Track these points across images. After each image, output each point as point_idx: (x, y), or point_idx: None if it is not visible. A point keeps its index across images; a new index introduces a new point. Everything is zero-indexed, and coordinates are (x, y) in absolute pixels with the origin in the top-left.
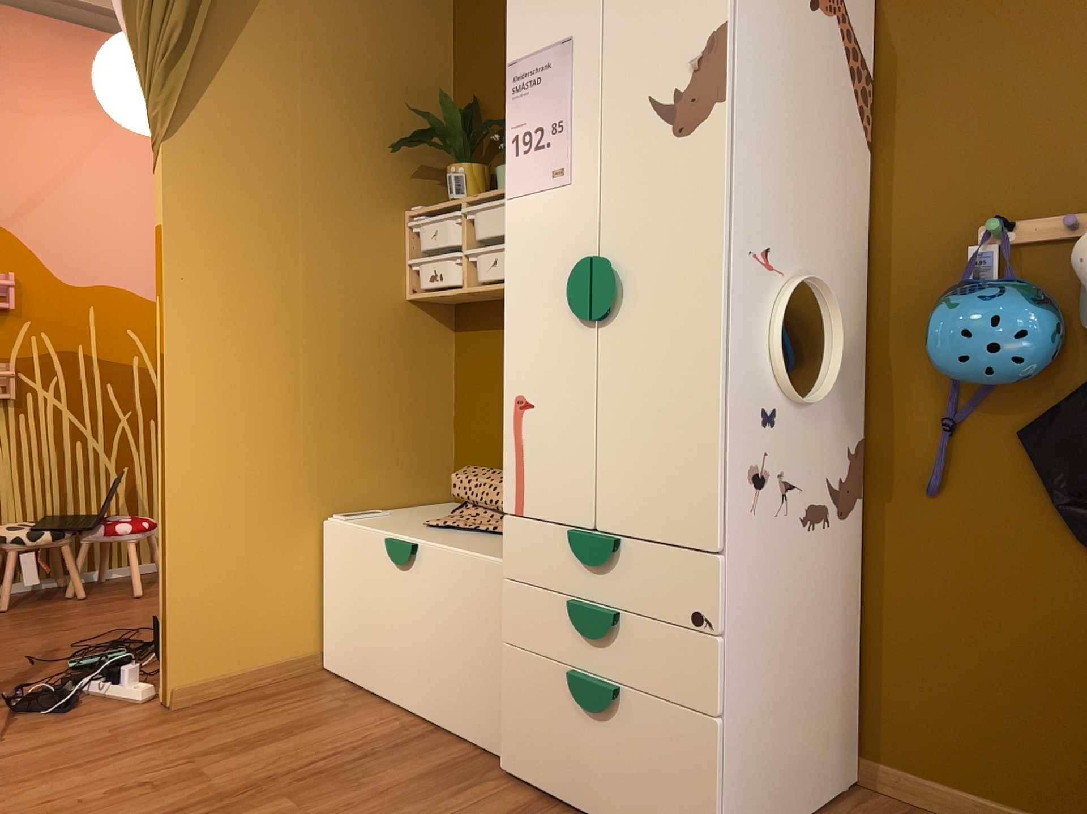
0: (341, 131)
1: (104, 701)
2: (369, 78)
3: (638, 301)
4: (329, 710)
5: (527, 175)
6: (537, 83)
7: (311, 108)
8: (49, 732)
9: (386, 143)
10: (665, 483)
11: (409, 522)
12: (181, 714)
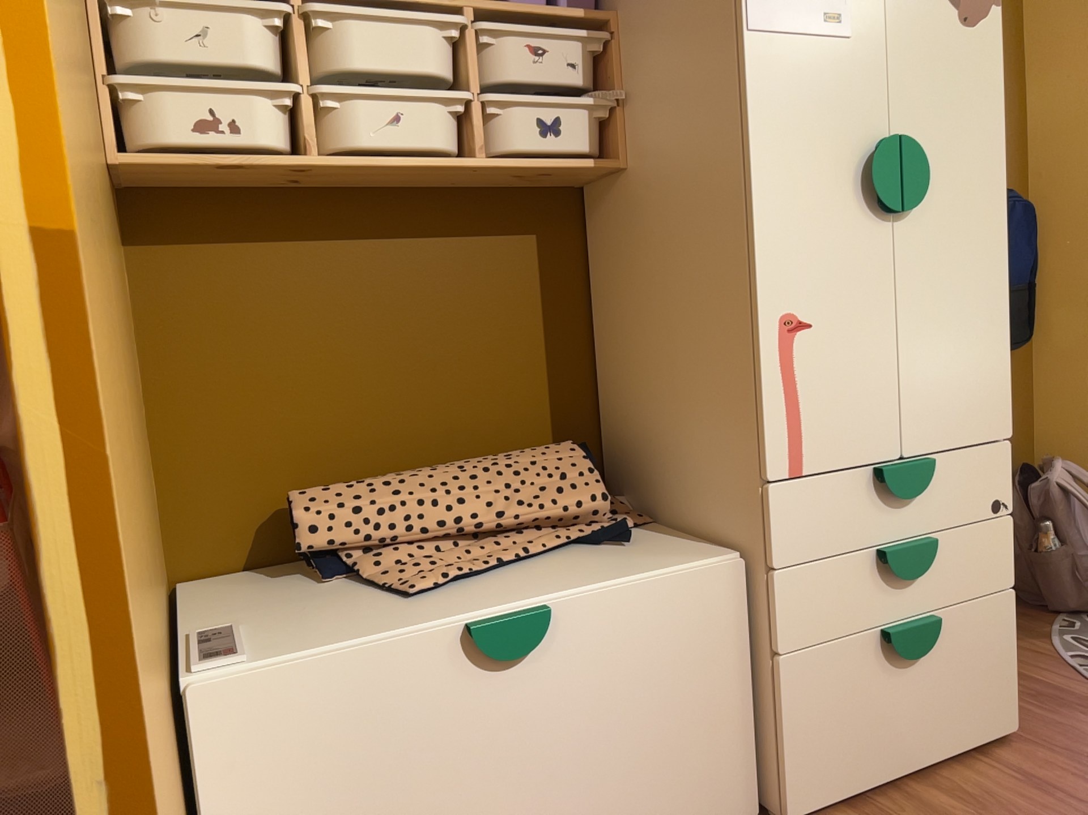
0: None
1: None
2: None
3: (934, 195)
4: None
5: (784, 7)
6: None
7: None
8: None
9: None
10: (968, 384)
11: (341, 610)
12: None
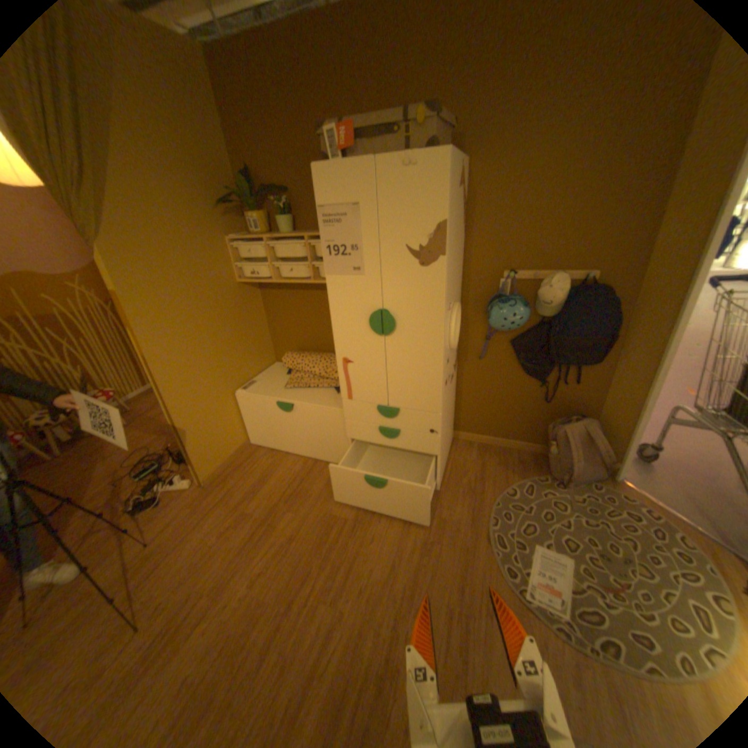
0: (181, 201)
1: (170, 494)
2: (184, 161)
3: (403, 330)
4: (270, 465)
5: (337, 267)
6: (338, 222)
7: (161, 191)
8: (161, 519)
9: (205, 200)
10: (417, 393)
11: (274, 386)
12: (211, 488)
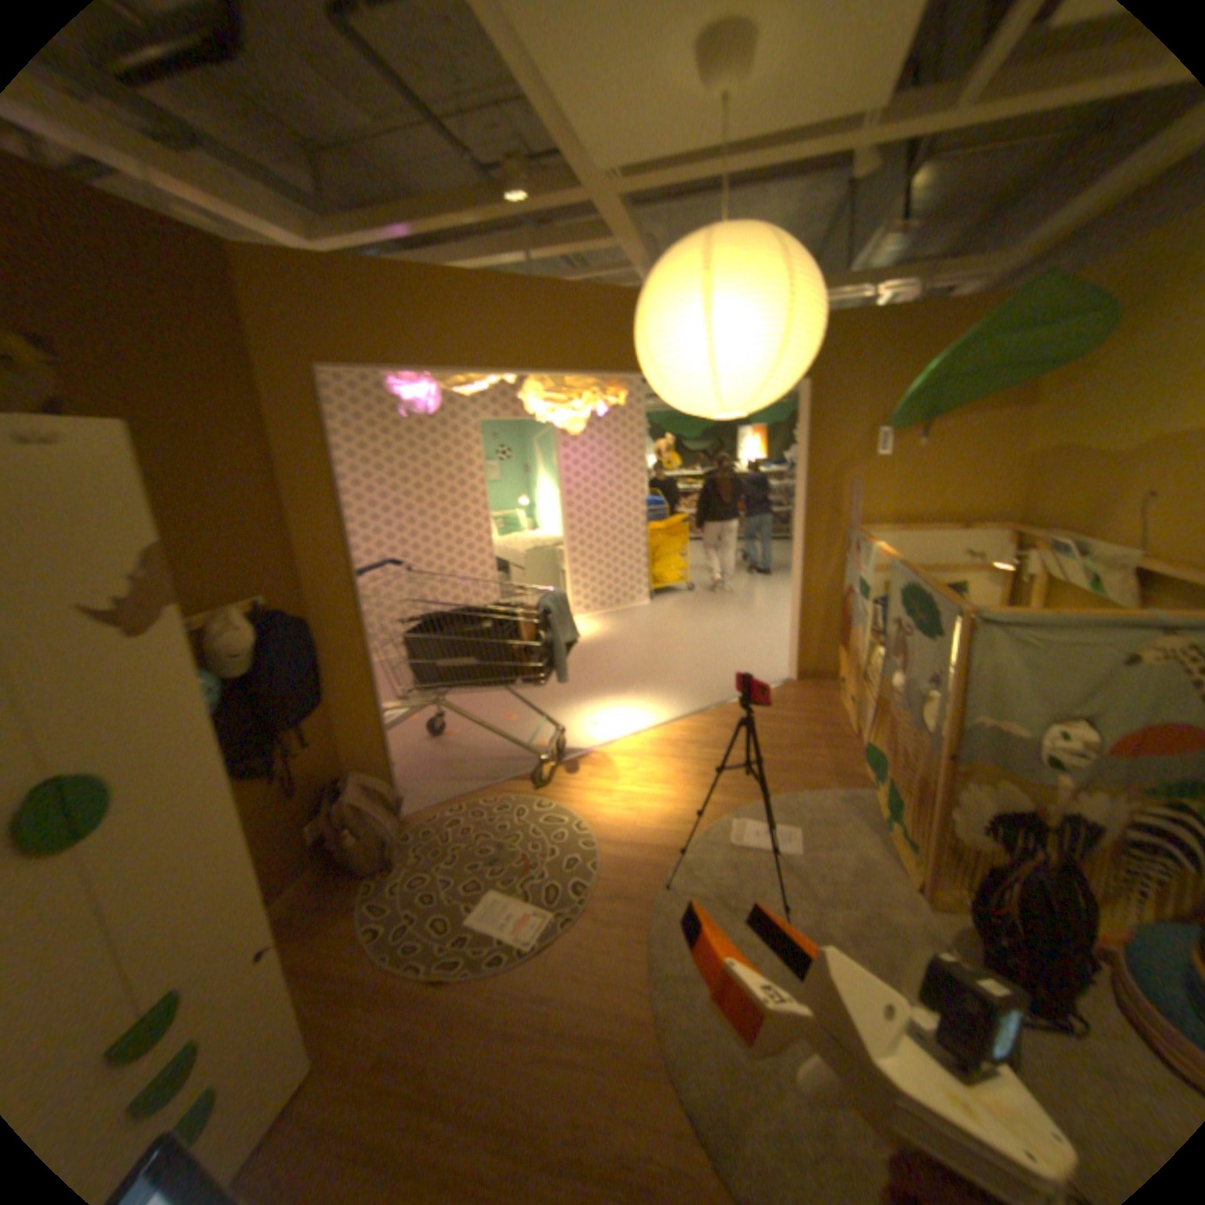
0: None
1: None
2: None
3: (131, 793)
4: None
5: None
6: None
7: None
8: None
9: None
10: (208, 904)
11: None
12: None
